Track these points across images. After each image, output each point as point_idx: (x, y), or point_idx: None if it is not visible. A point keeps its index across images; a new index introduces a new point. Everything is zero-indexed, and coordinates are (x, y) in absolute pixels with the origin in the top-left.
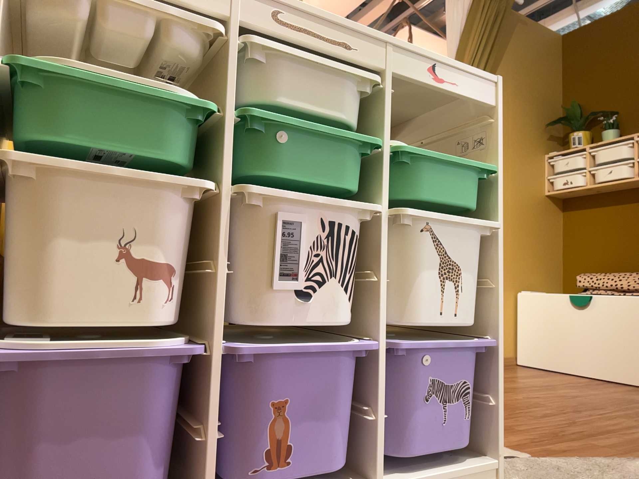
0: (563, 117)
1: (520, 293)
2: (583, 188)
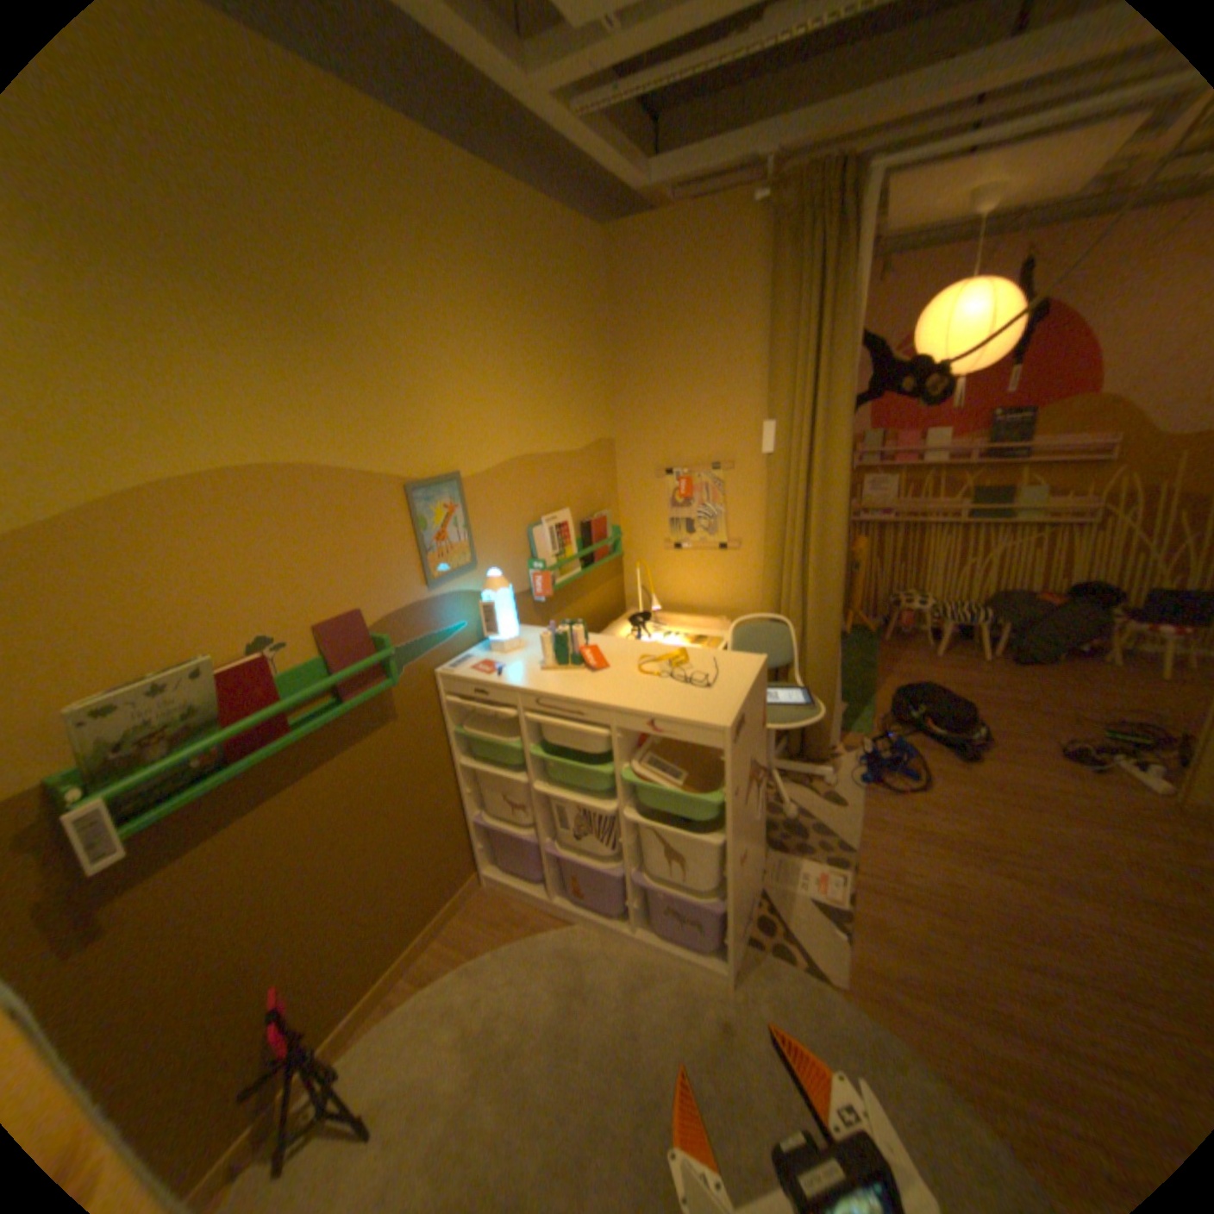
0: None
1: None
2: None
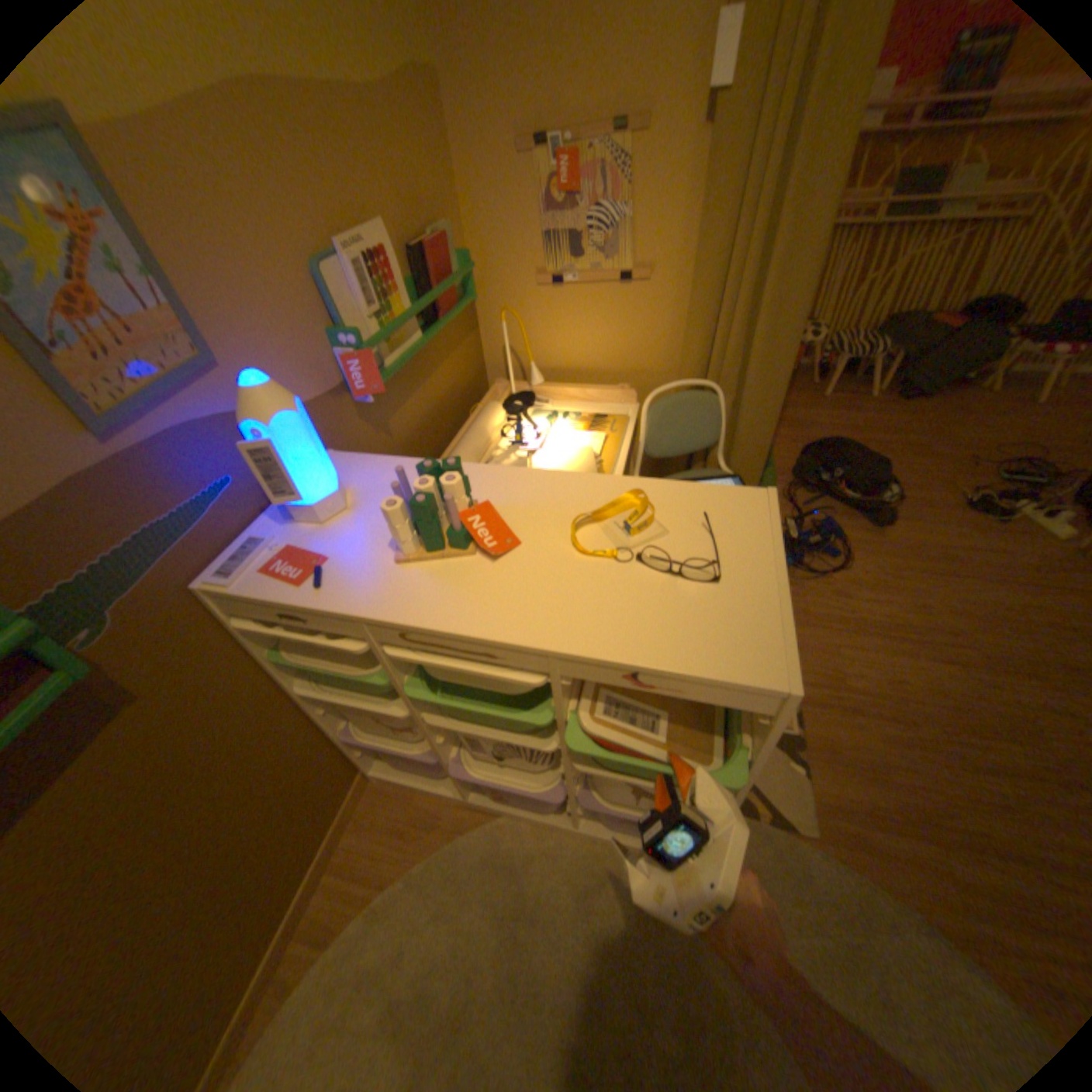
0: None
1: None
2: None
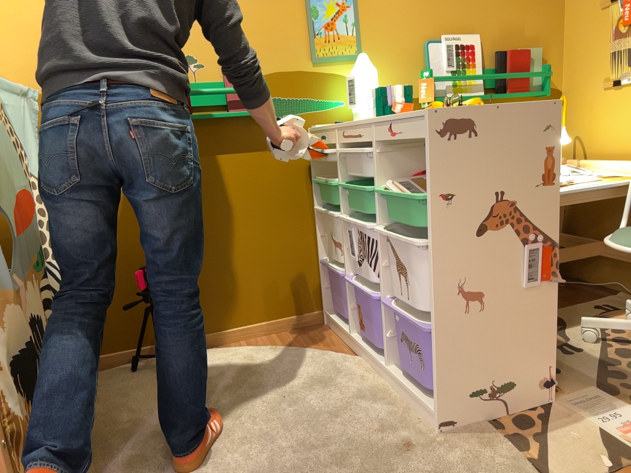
0: None
1: None
2: None
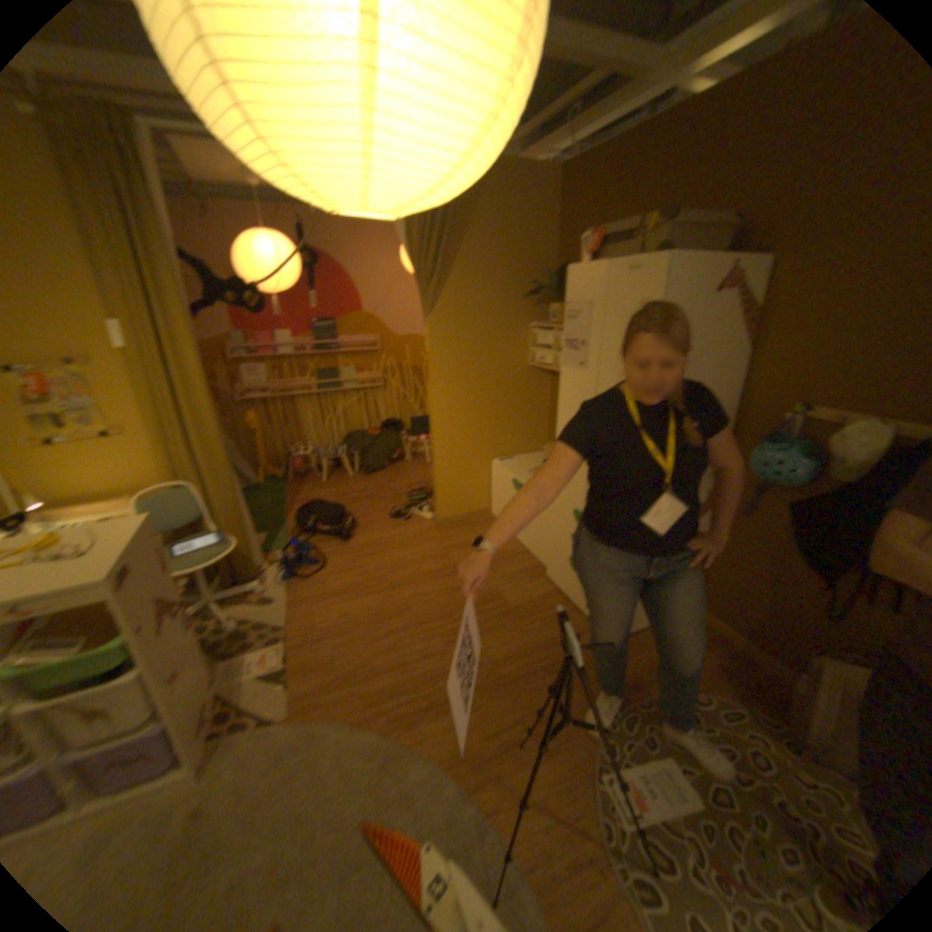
0: (551, 281)
1: (492, 465)
2: (553, 370)
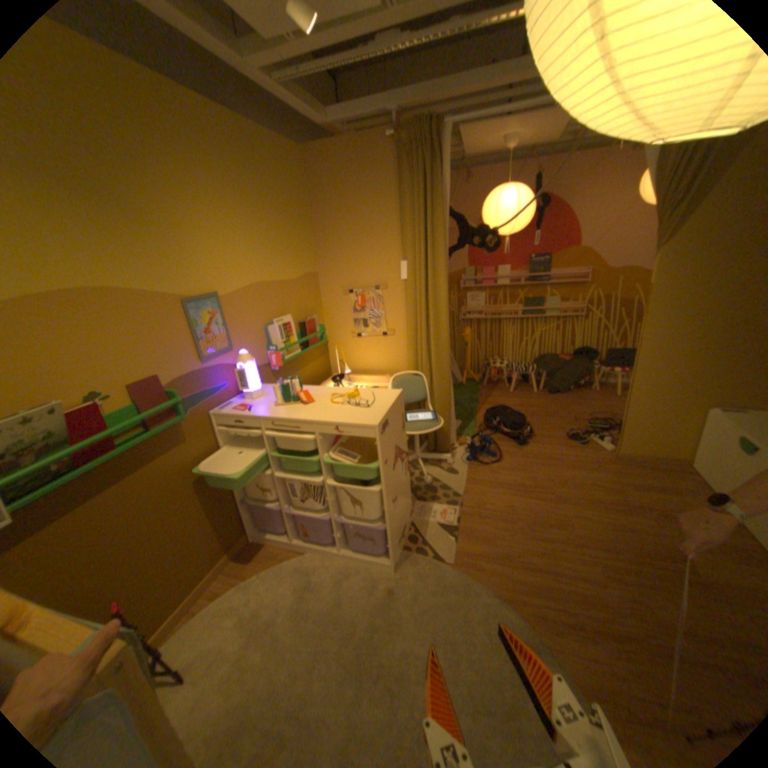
0: None
1: (711, 413)
2: None
